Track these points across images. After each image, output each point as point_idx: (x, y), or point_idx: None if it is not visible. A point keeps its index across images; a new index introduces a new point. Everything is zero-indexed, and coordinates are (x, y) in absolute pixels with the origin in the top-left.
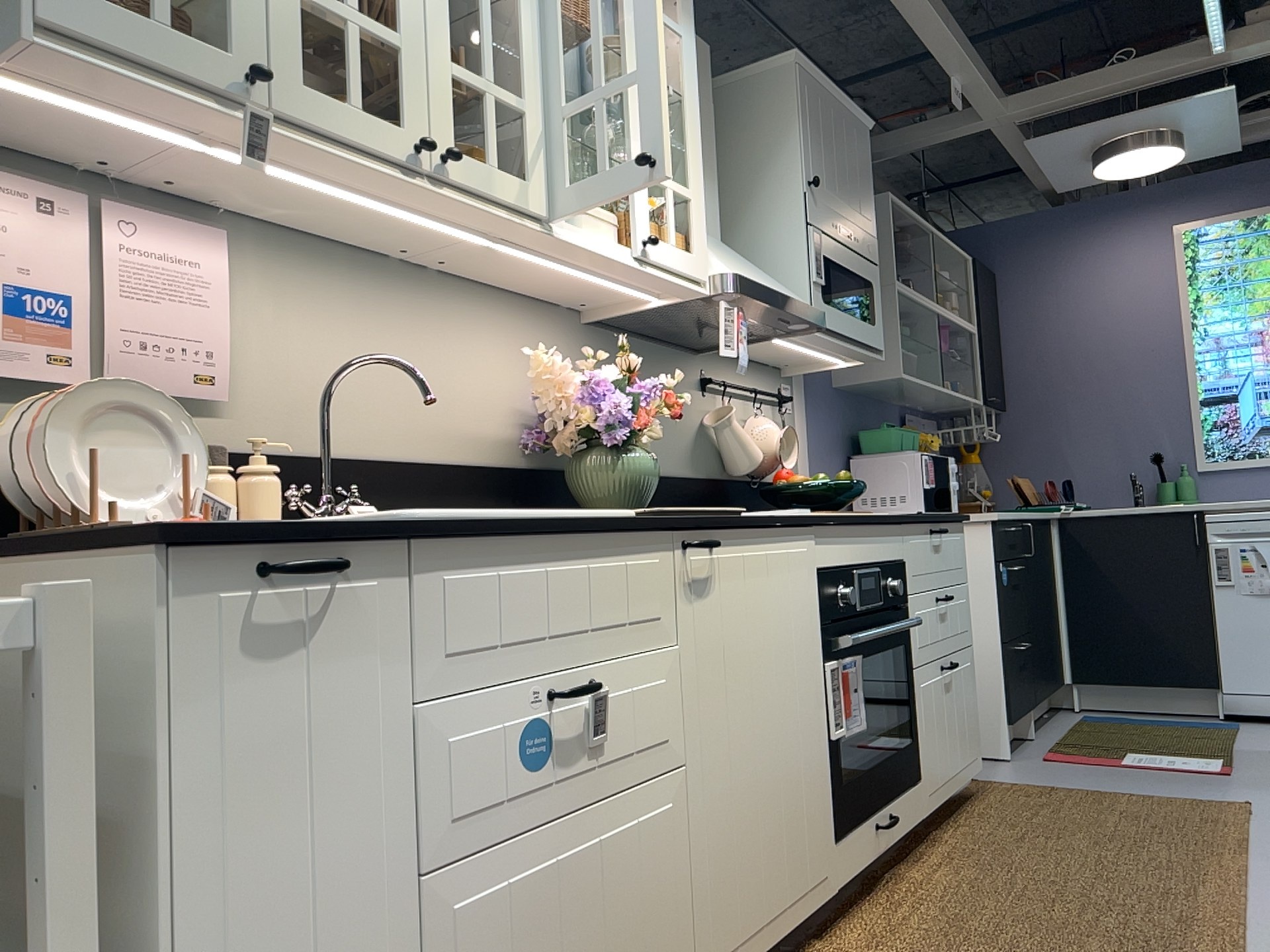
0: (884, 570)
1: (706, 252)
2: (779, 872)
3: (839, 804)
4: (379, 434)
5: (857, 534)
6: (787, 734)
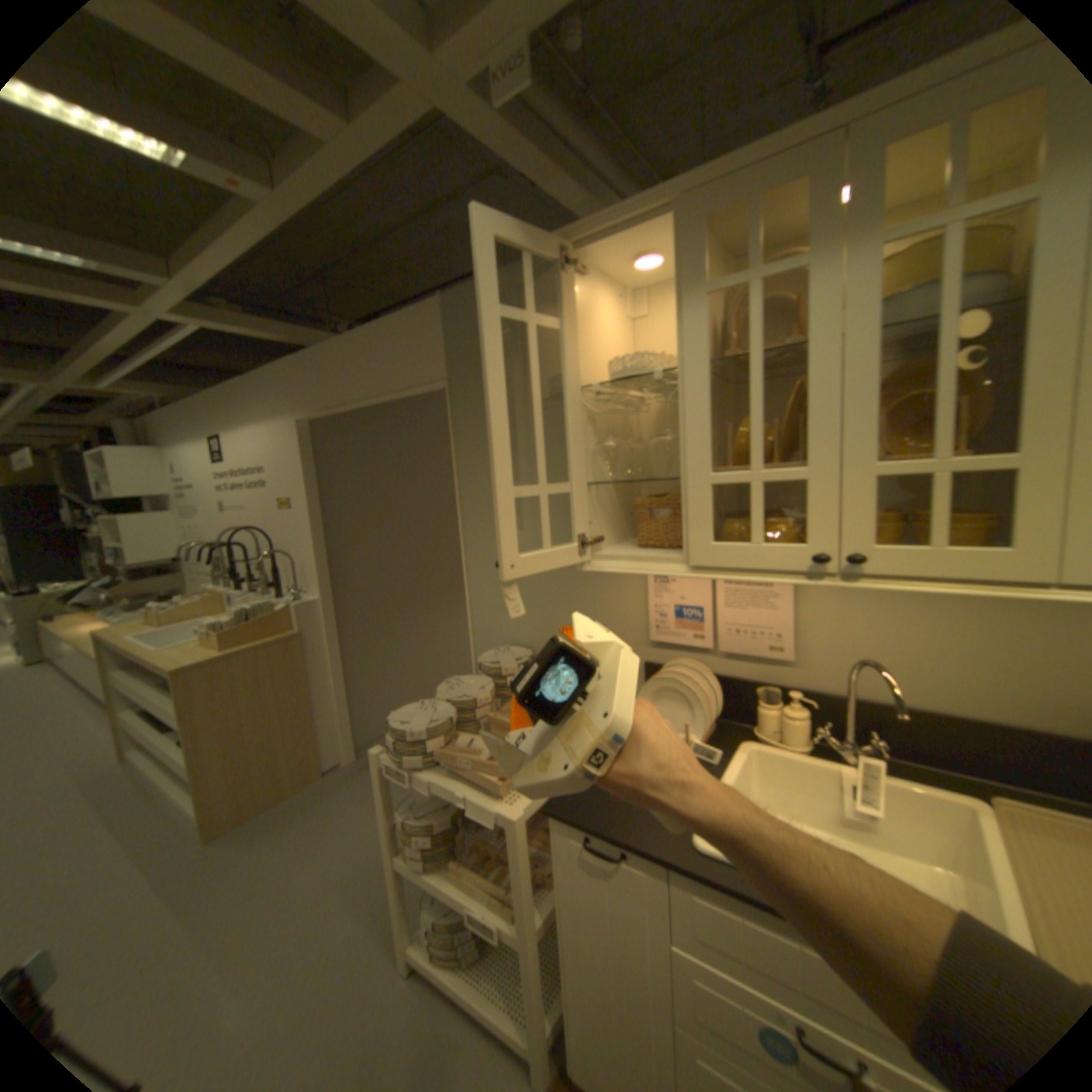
0: None
1: None
2: None
3: None
4: (949, 694)
5: None
6: None
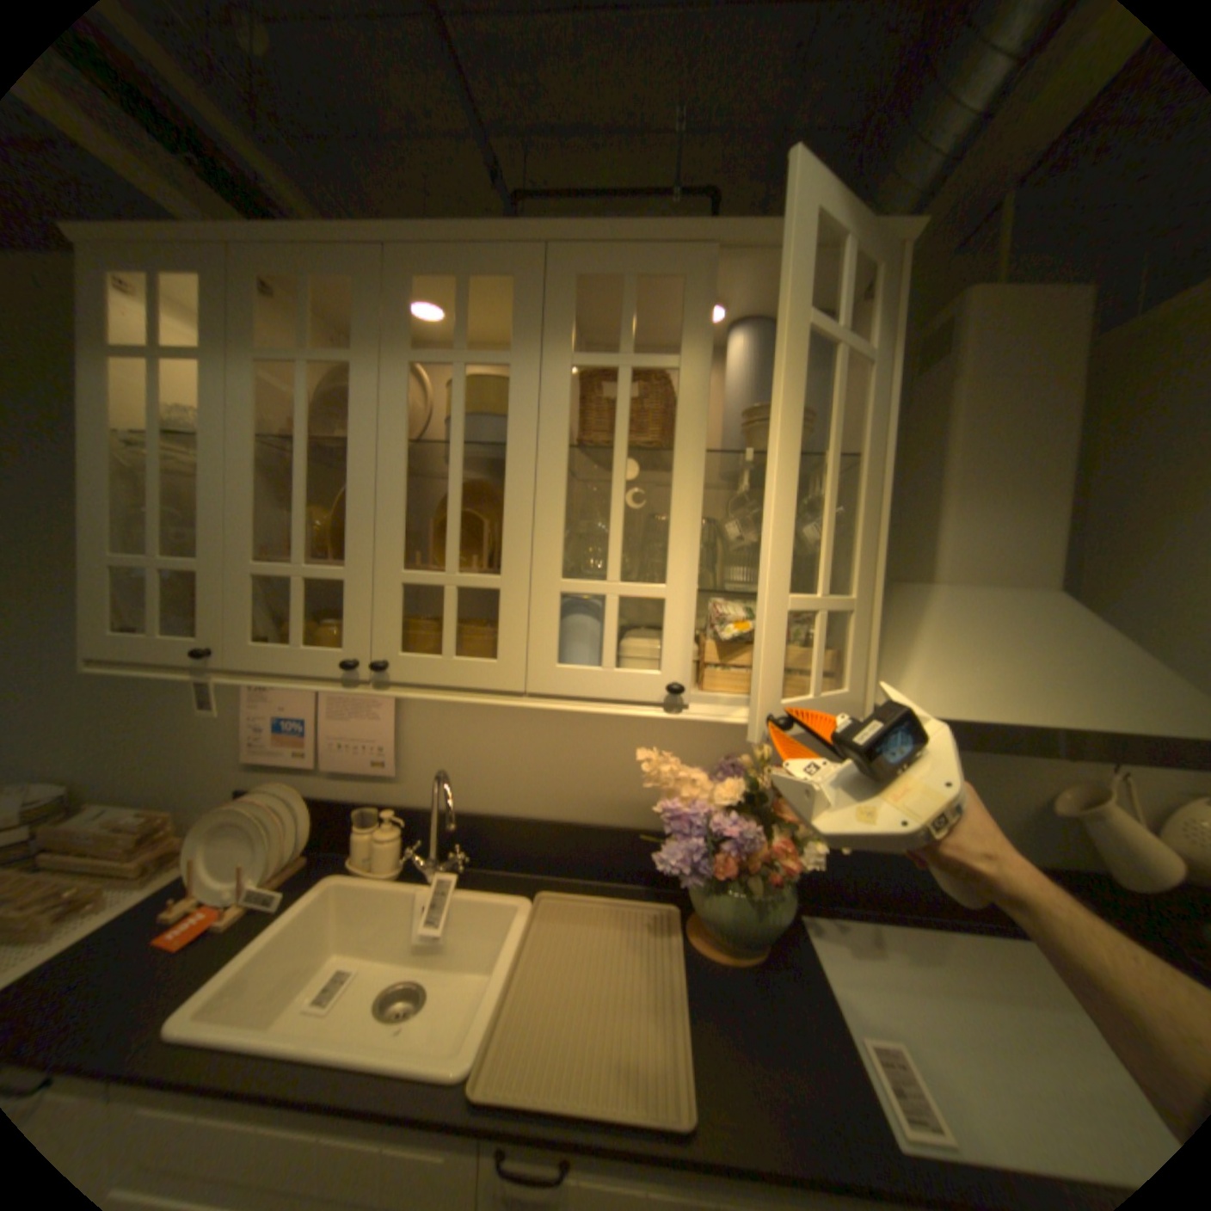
0: None
1: (871, 674)
2: None
3: None
4: (522, 797)
5: None
6: None
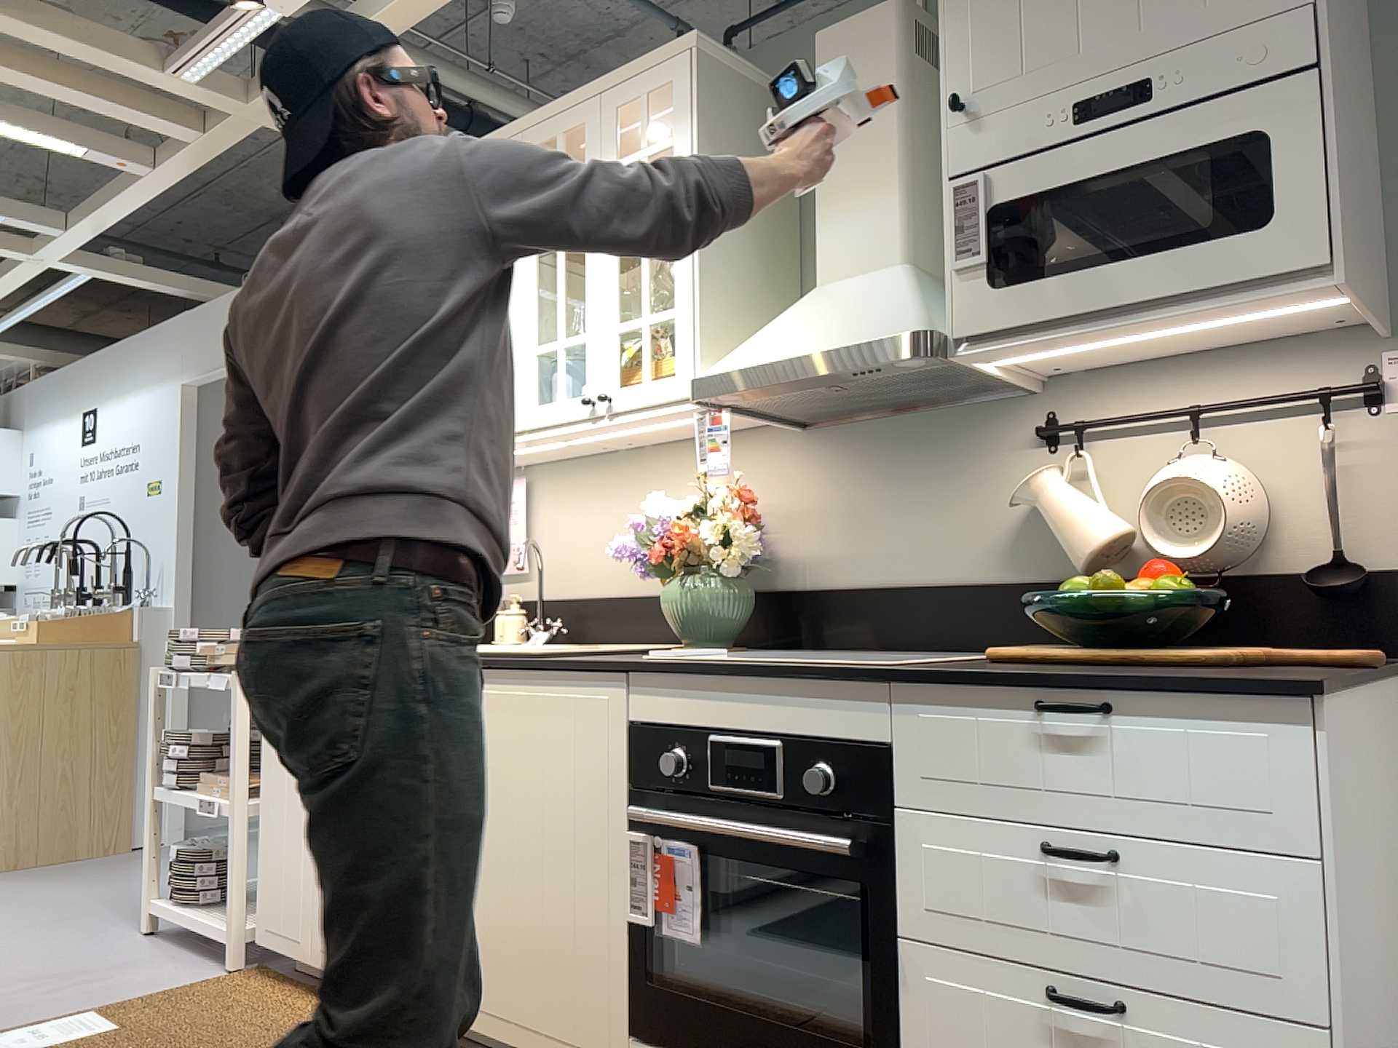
0: (804, 749)
1: (696, 360)
2: (532, 993)
3: (642, 1002)
4: (606, 578)
5: (723, 688)
6: (555, 875)
